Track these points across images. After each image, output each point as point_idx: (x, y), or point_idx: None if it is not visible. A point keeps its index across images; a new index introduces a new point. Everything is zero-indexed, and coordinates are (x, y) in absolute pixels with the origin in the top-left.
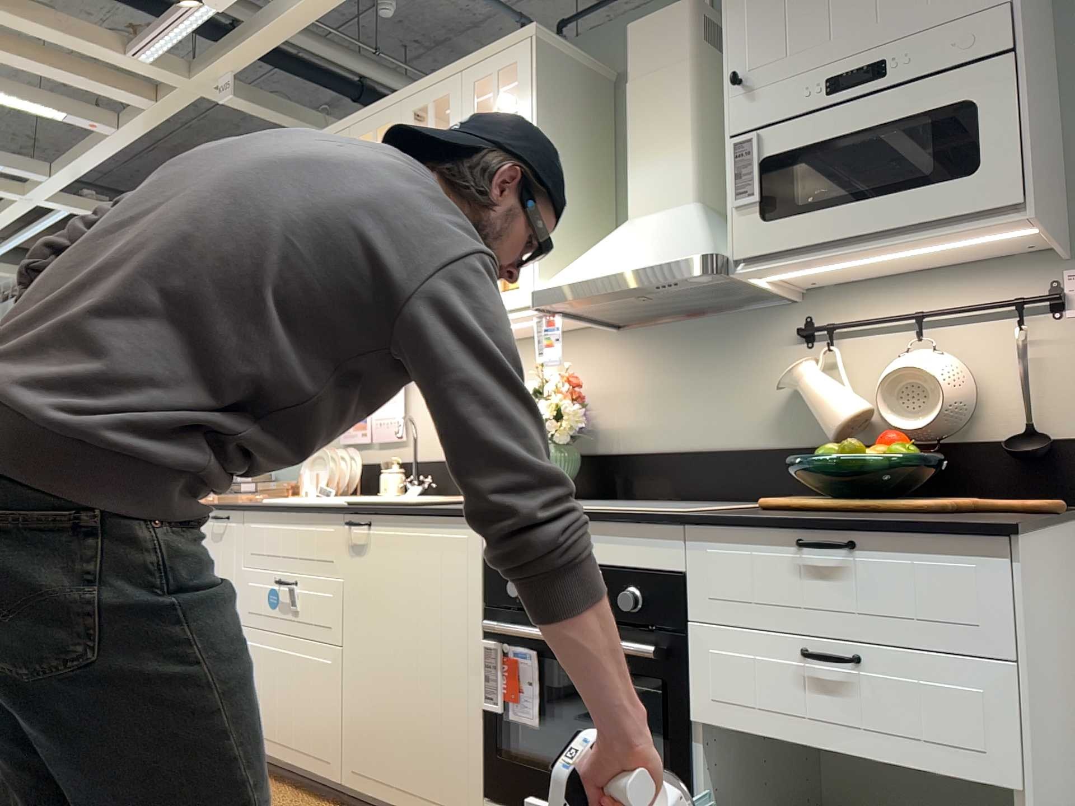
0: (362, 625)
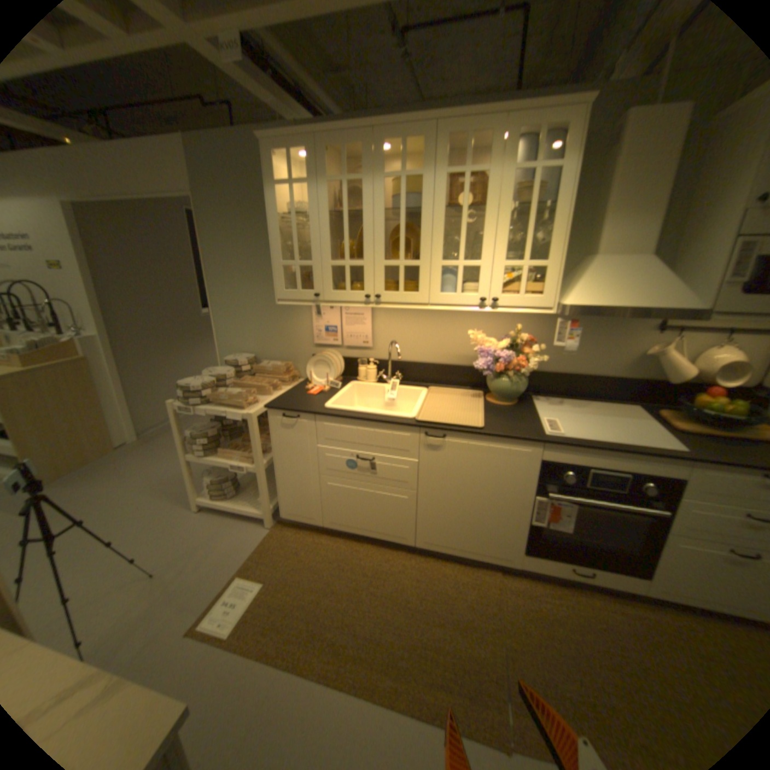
0: (436, 483)
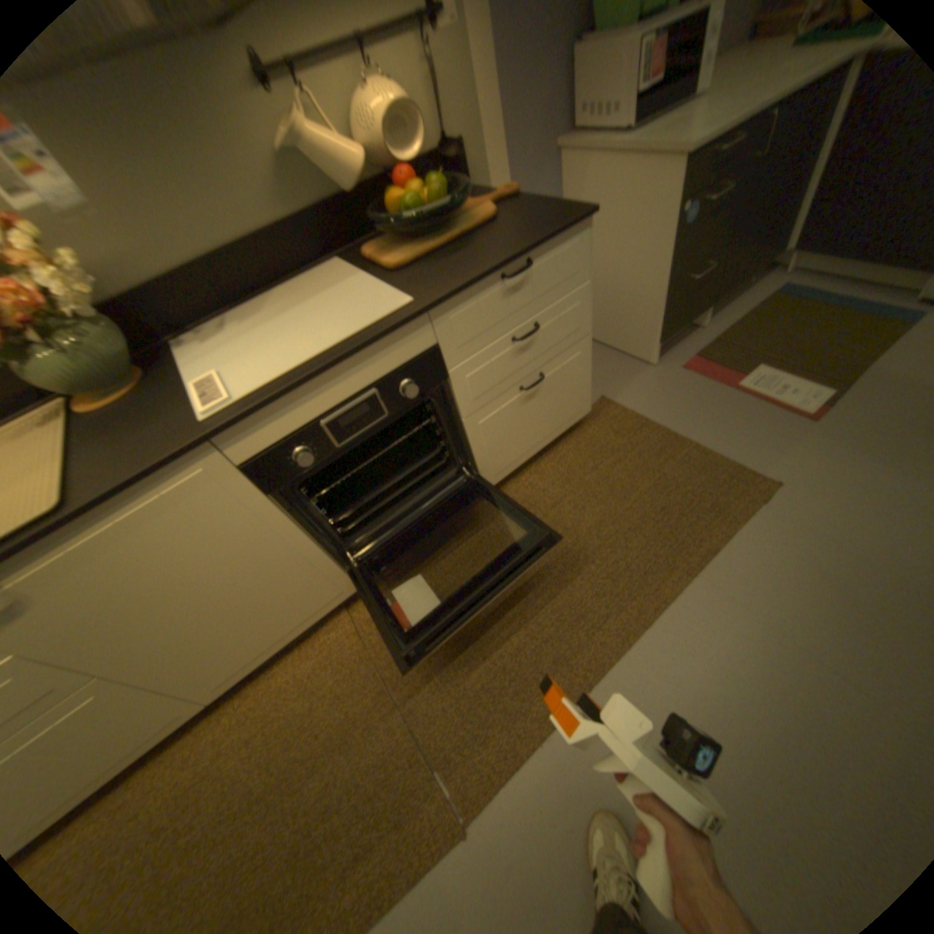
0: (112, 639)
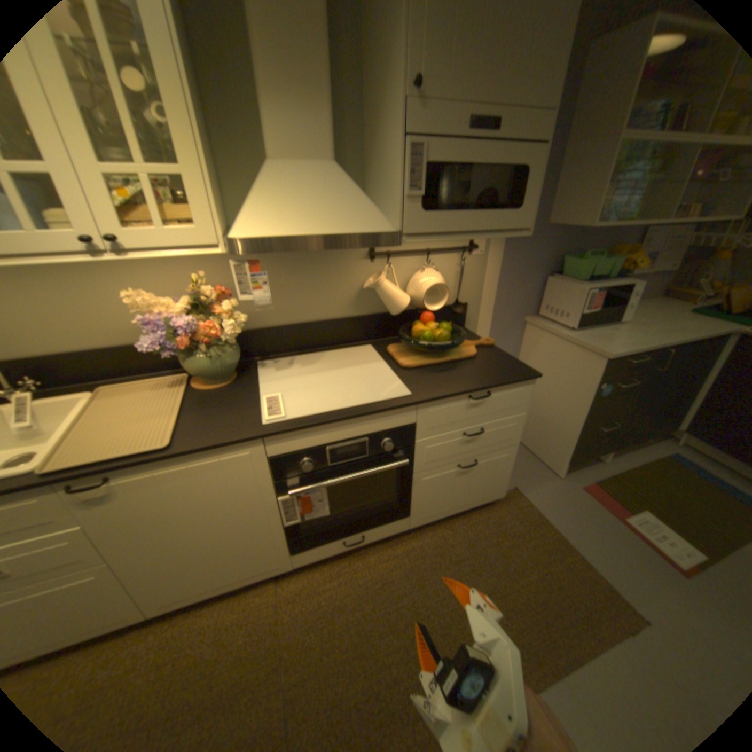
0: (133, 540)
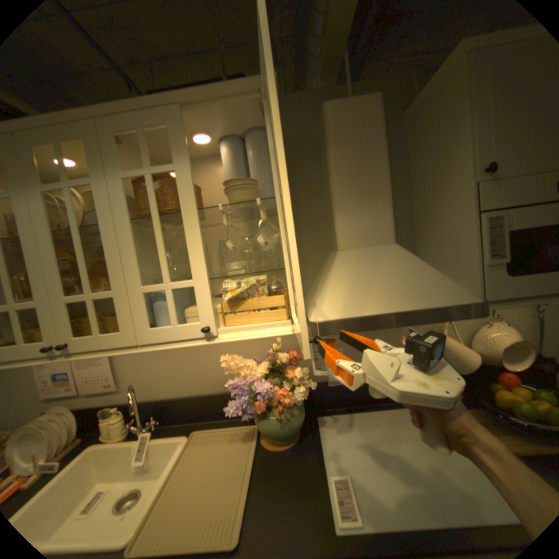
0: None
